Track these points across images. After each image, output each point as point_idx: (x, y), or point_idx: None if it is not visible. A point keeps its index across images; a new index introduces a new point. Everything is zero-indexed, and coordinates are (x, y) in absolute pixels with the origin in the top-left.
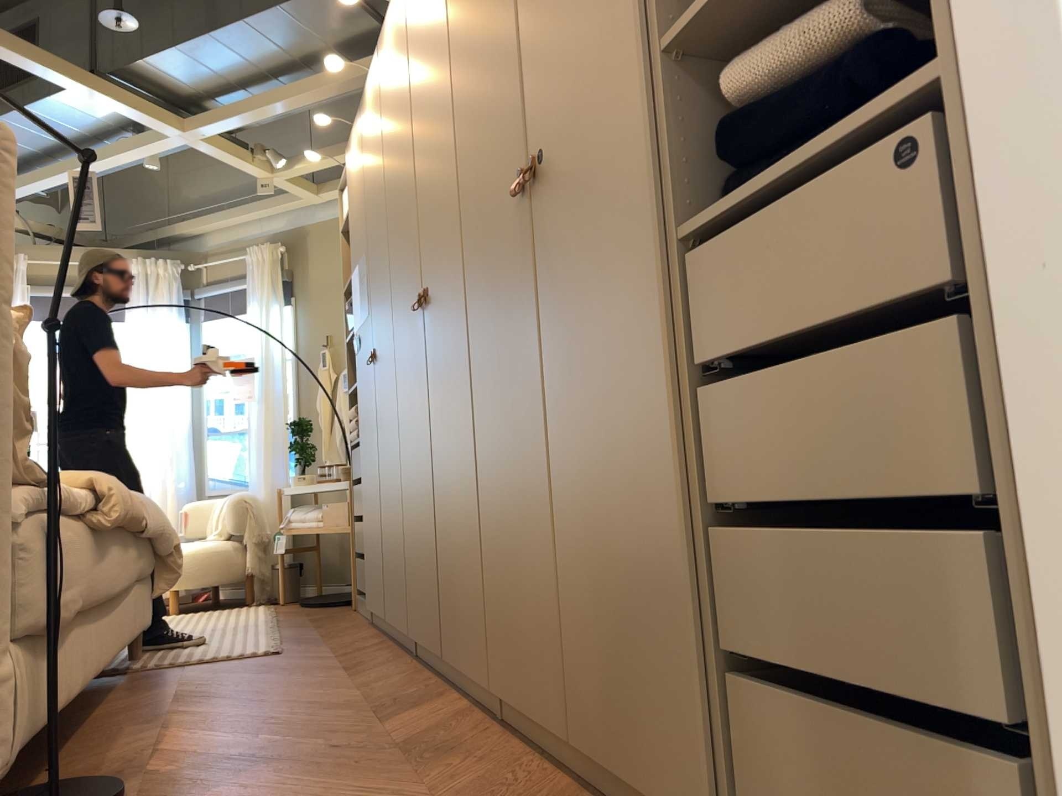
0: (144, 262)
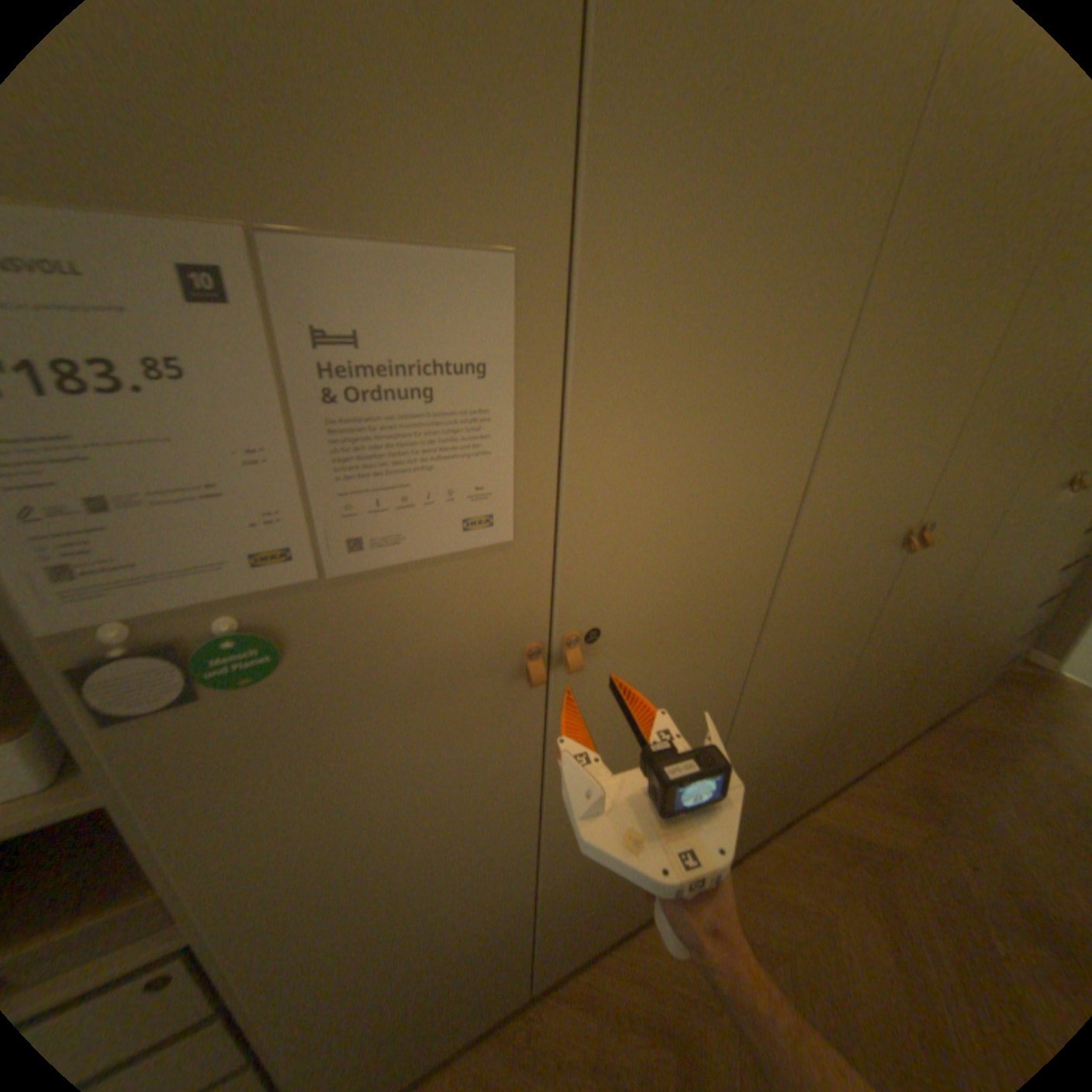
0: None
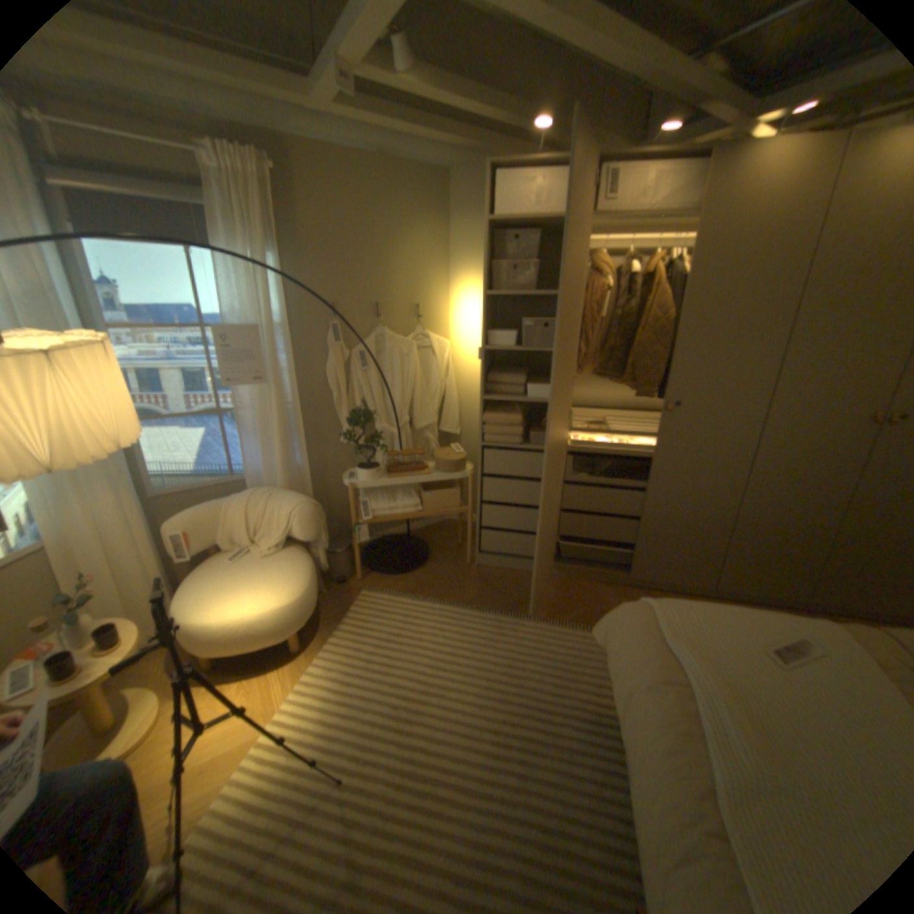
0: None
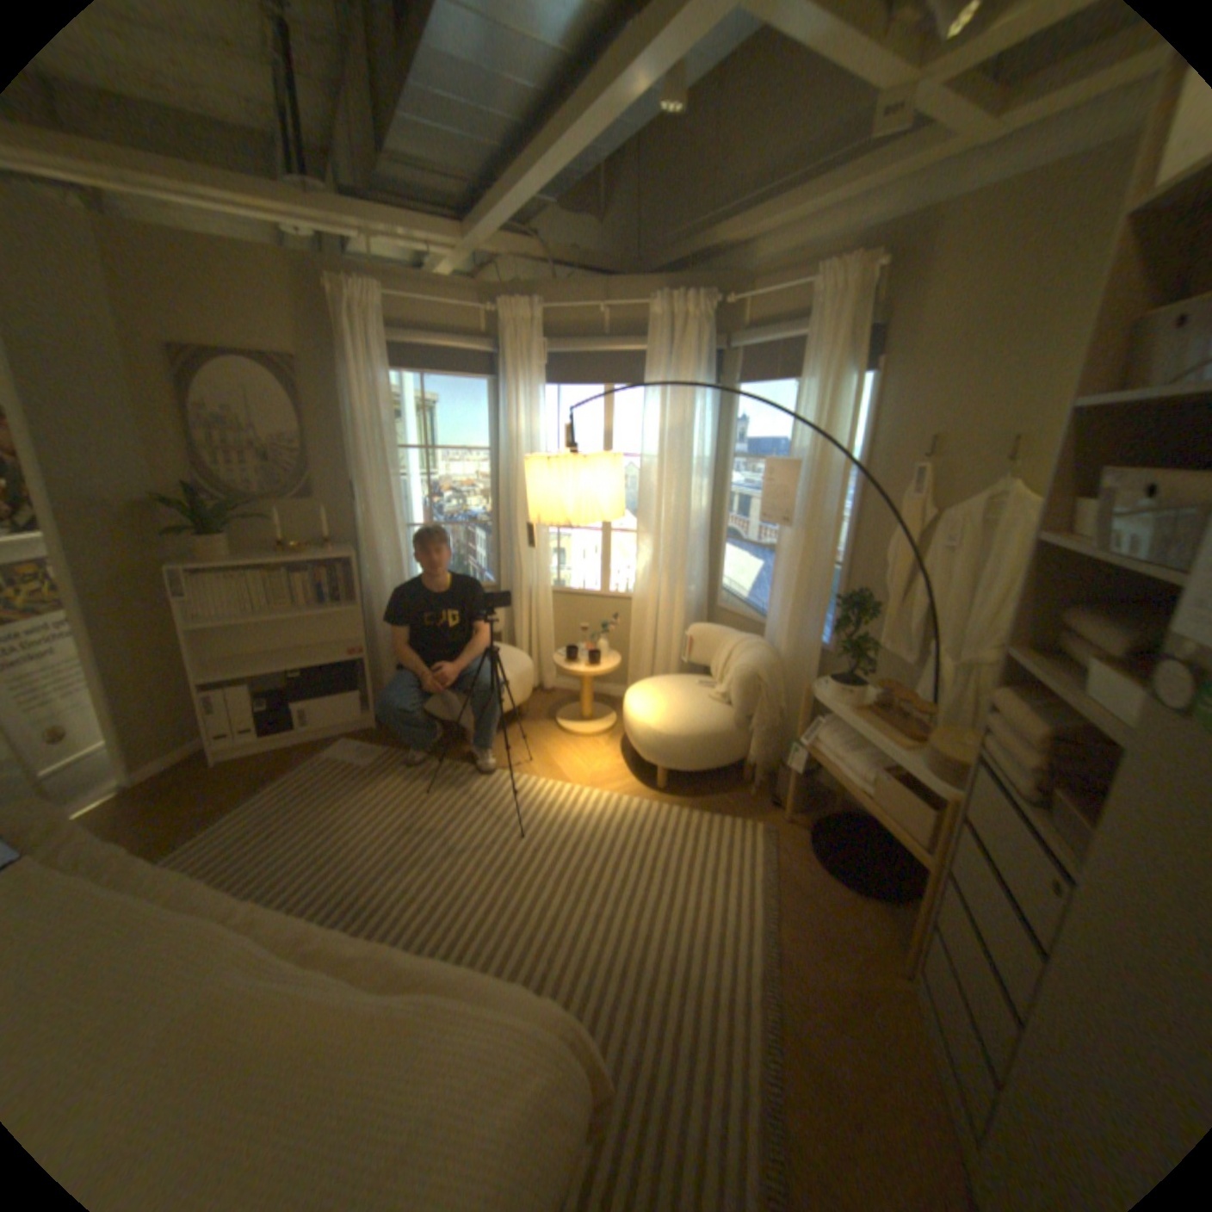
0: (659, 291)
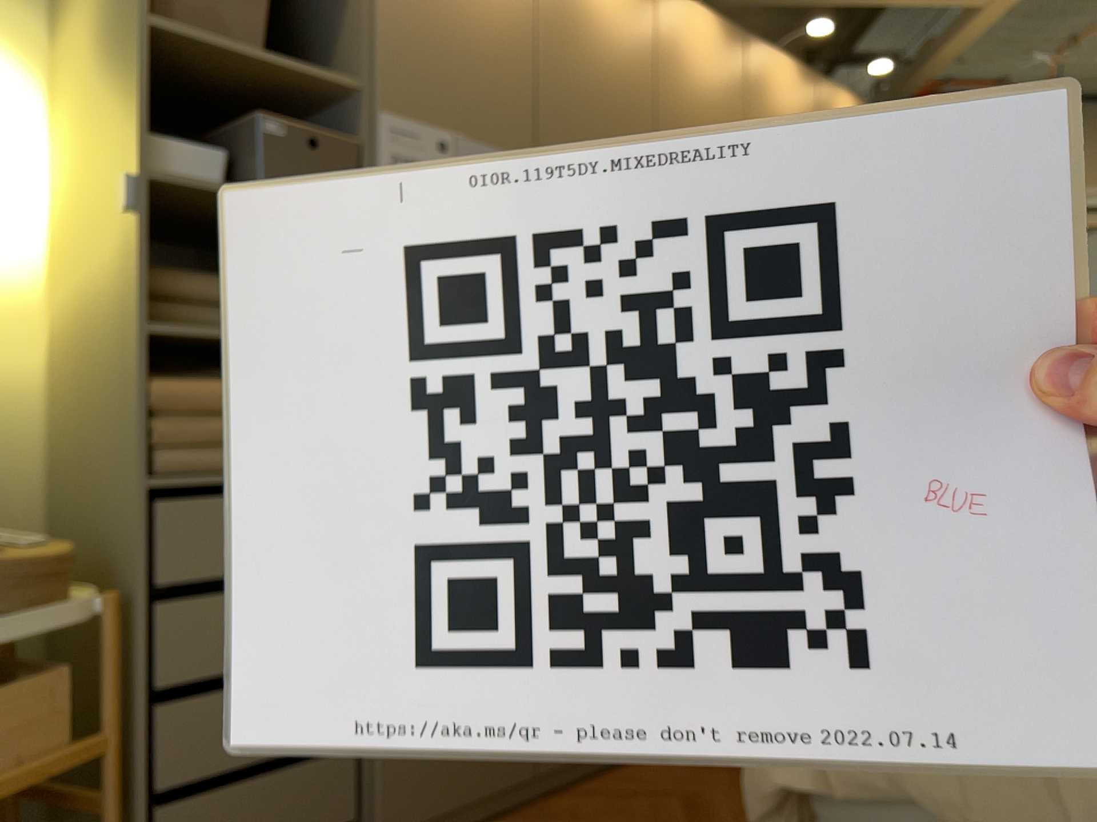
0: None
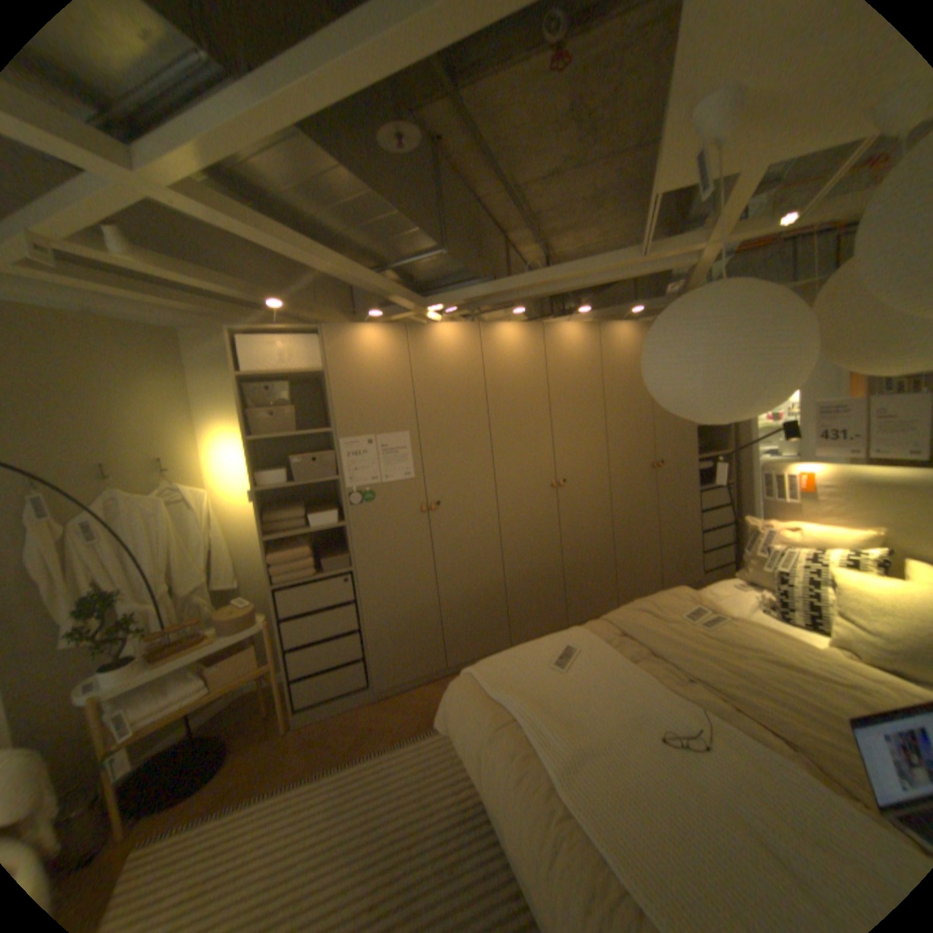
0: None
